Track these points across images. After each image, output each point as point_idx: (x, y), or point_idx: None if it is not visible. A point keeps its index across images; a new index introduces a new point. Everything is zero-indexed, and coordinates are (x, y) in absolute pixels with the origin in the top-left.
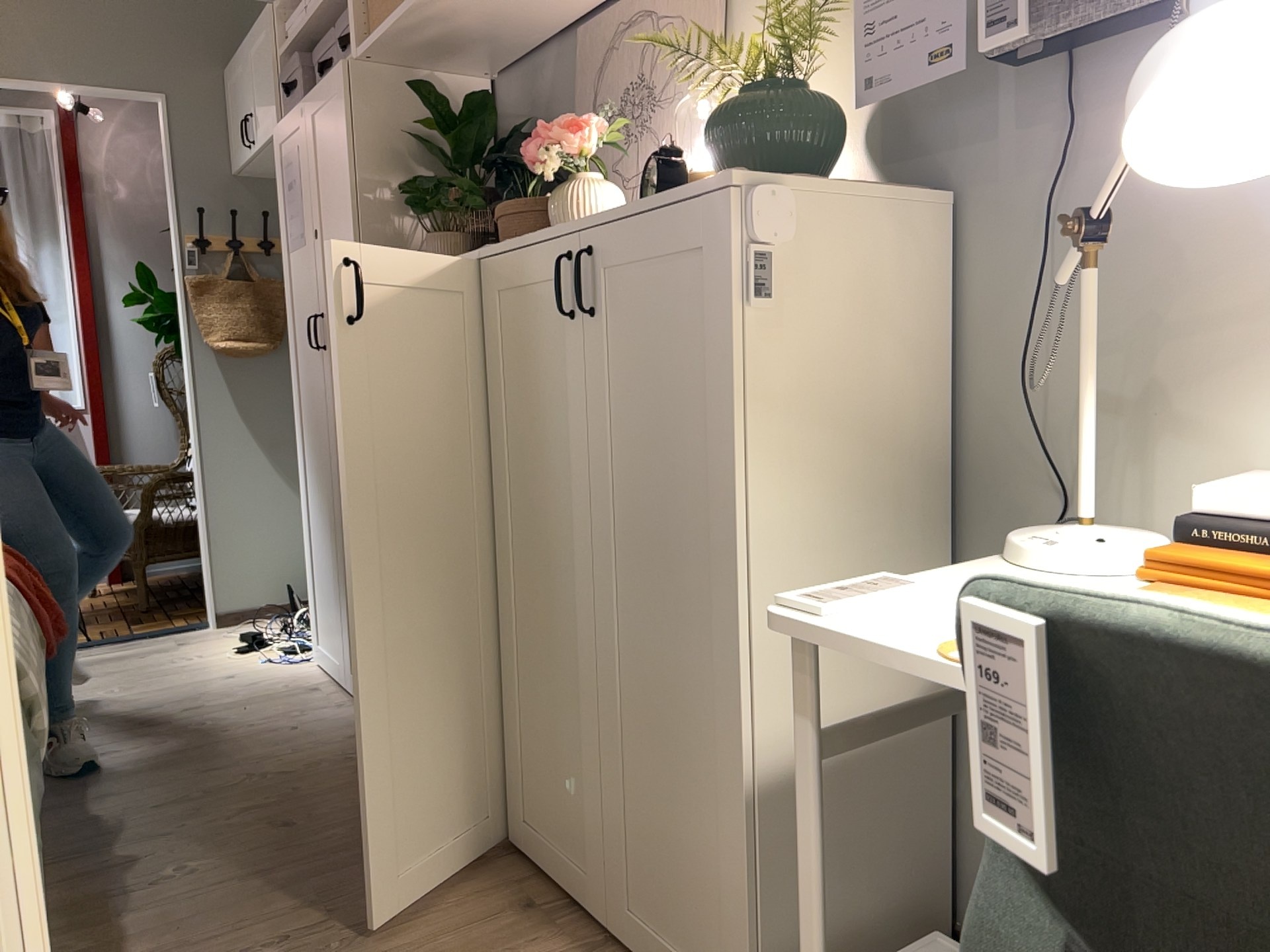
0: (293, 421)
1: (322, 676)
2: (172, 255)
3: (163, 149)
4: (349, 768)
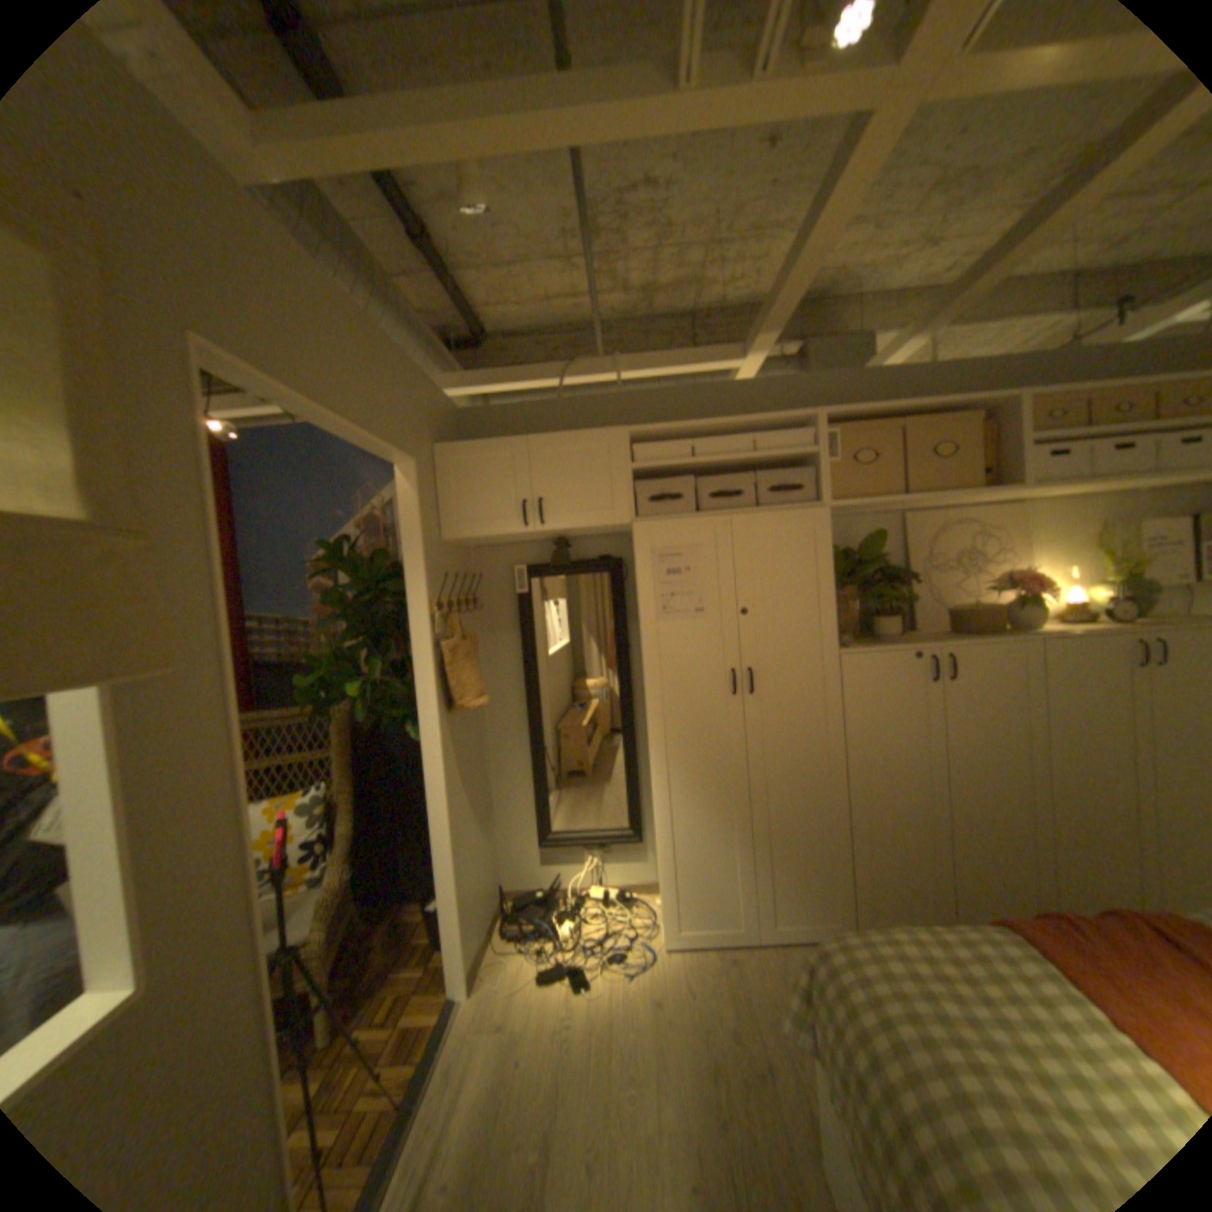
0: (651, 756)
1: (705, 954)
2: (411, 621)
3: (408, 514)
4: None
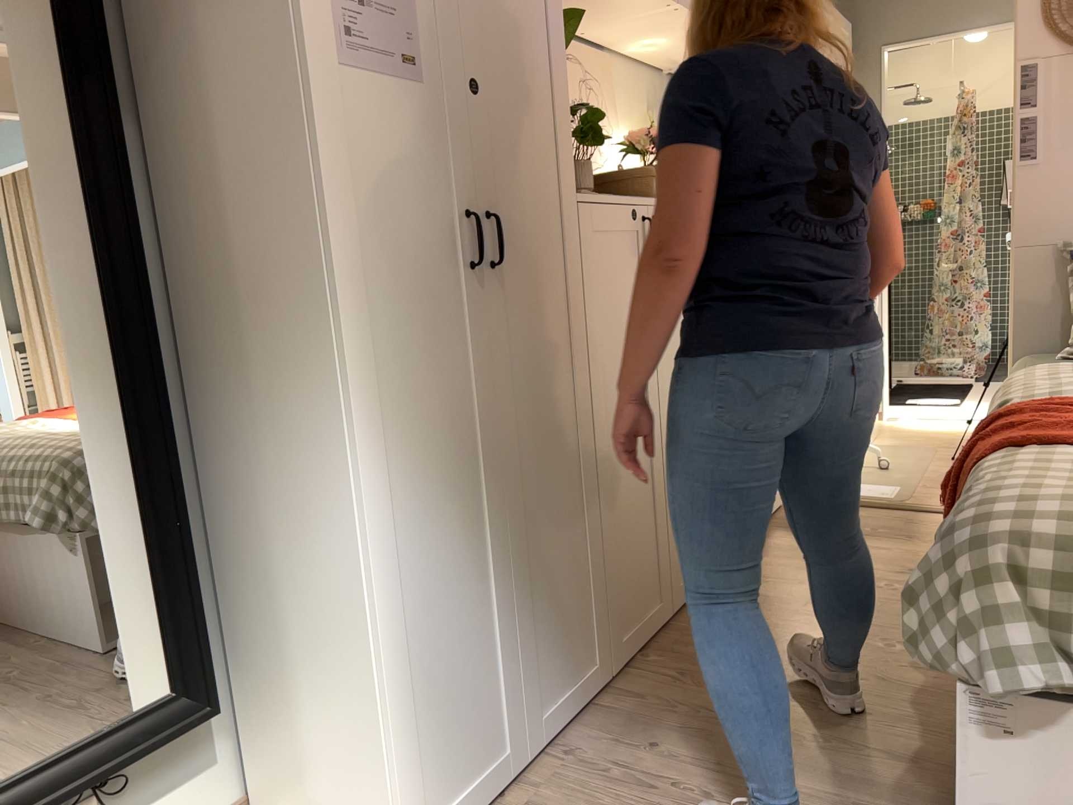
0: (346, 424)
1: None
2: None
3: None
4: (693, 668)
